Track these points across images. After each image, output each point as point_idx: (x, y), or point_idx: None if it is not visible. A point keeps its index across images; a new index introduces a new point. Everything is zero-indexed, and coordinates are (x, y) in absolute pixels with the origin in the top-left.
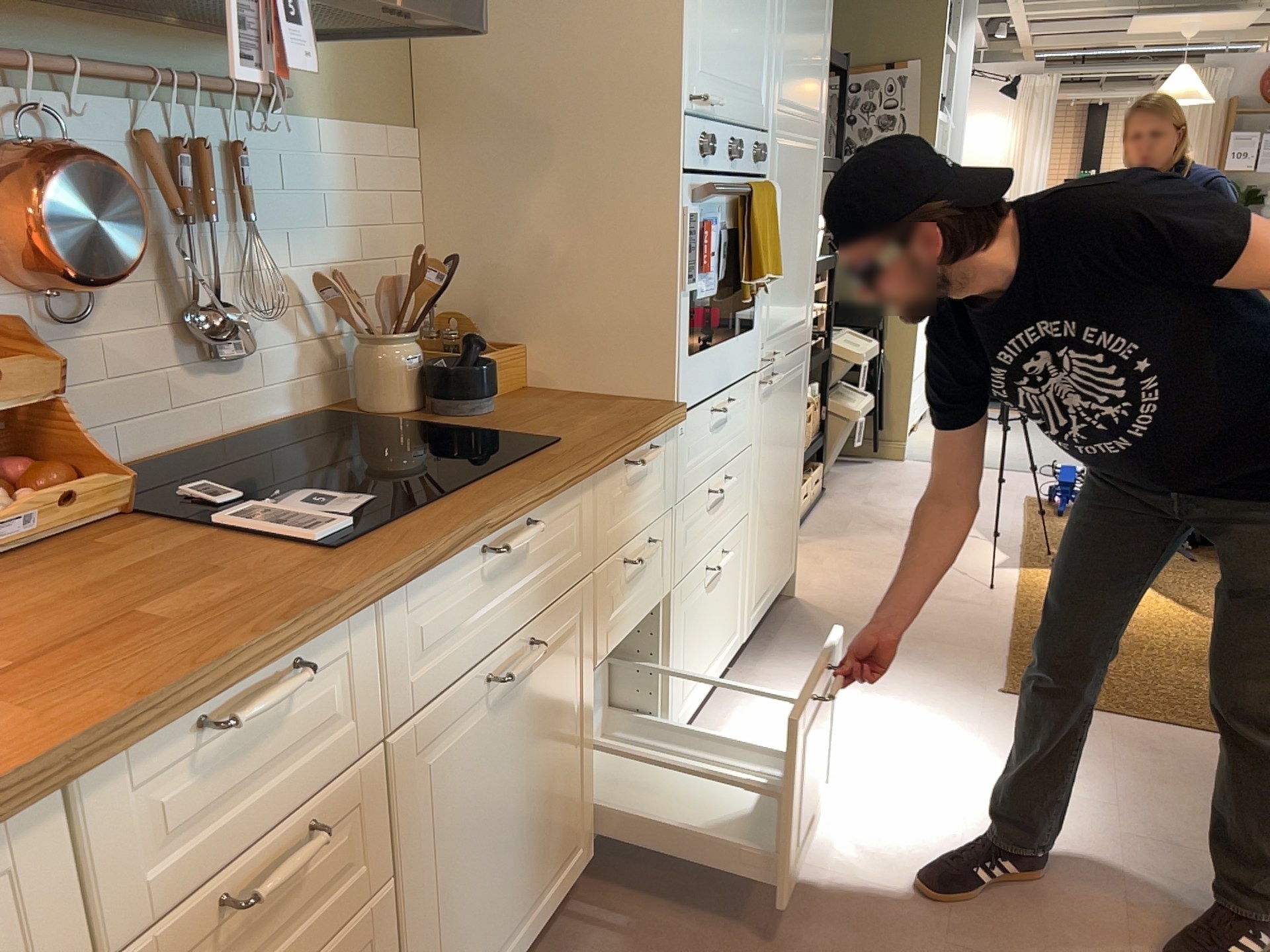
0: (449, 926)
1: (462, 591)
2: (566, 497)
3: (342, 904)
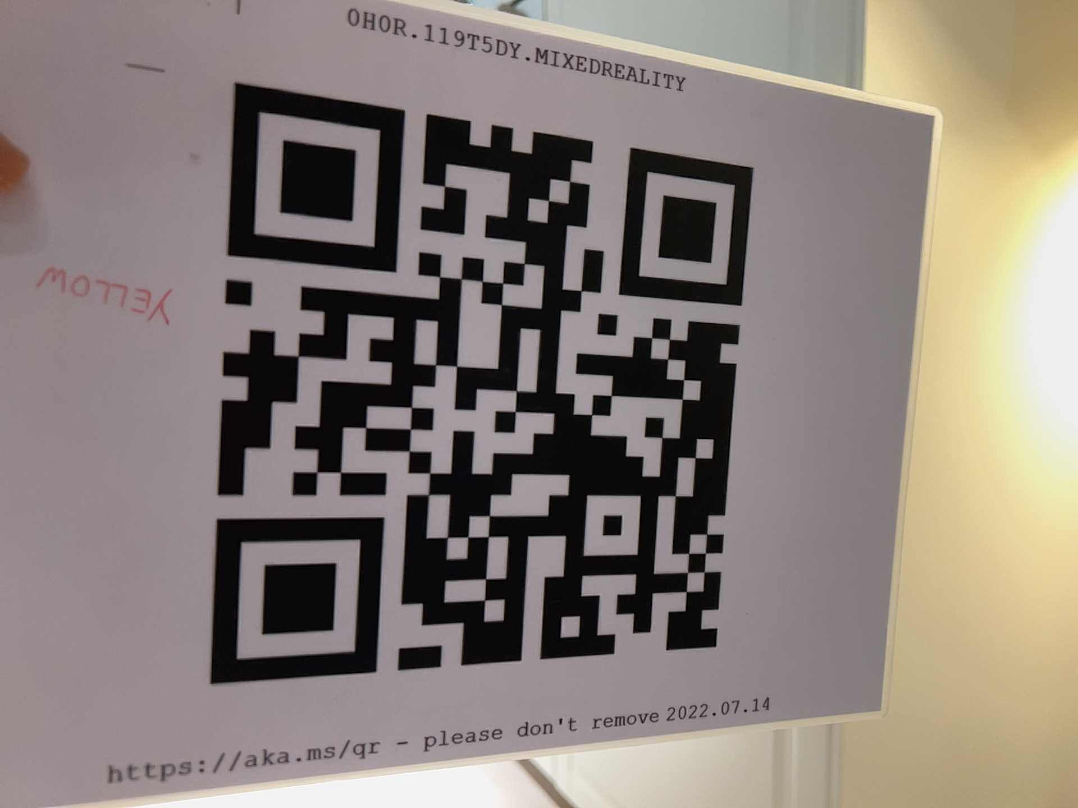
0: None
1: None
2: None
3: None
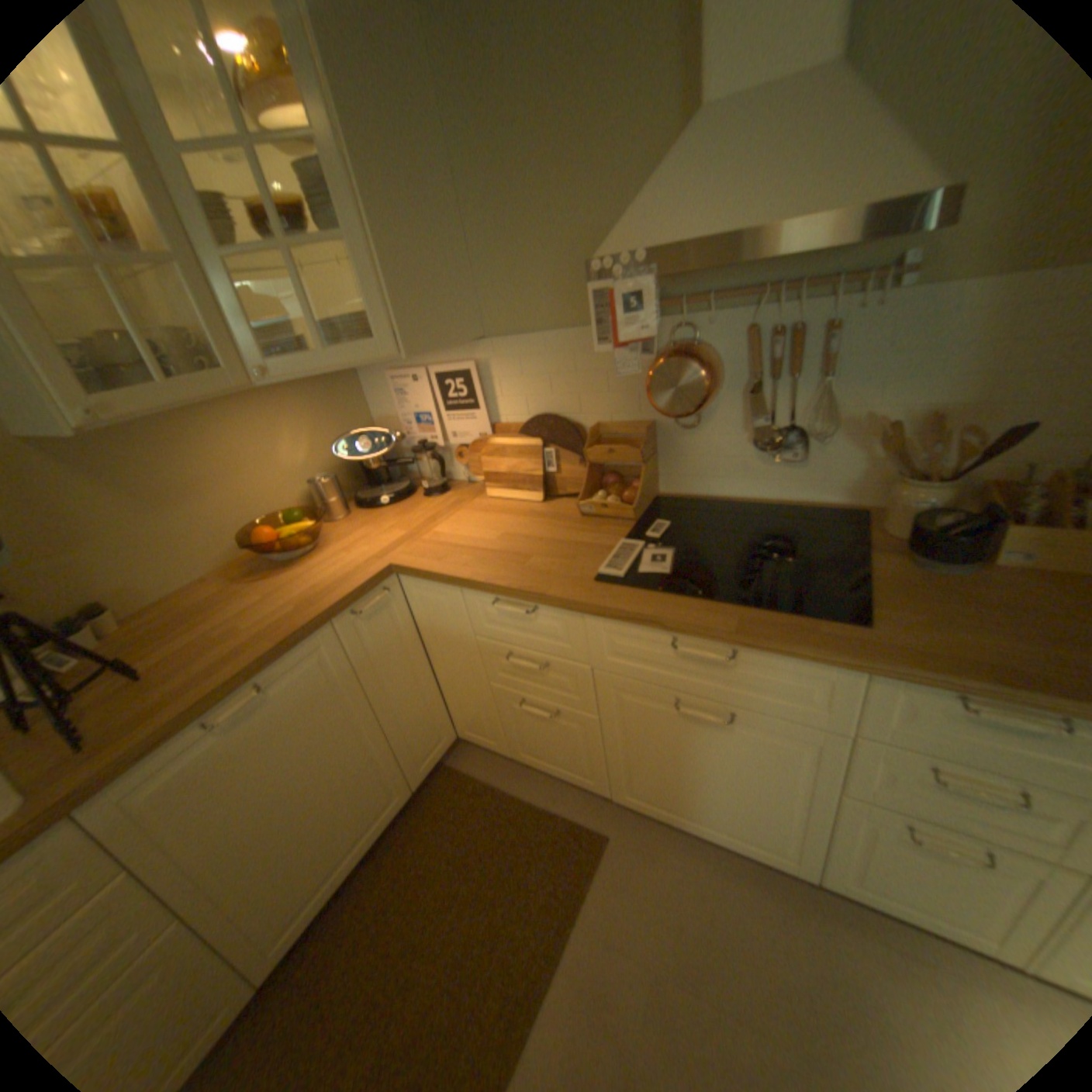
0: (643, 770)
1: (659, 645)
2: (811, 664)
3: (570, 701)
